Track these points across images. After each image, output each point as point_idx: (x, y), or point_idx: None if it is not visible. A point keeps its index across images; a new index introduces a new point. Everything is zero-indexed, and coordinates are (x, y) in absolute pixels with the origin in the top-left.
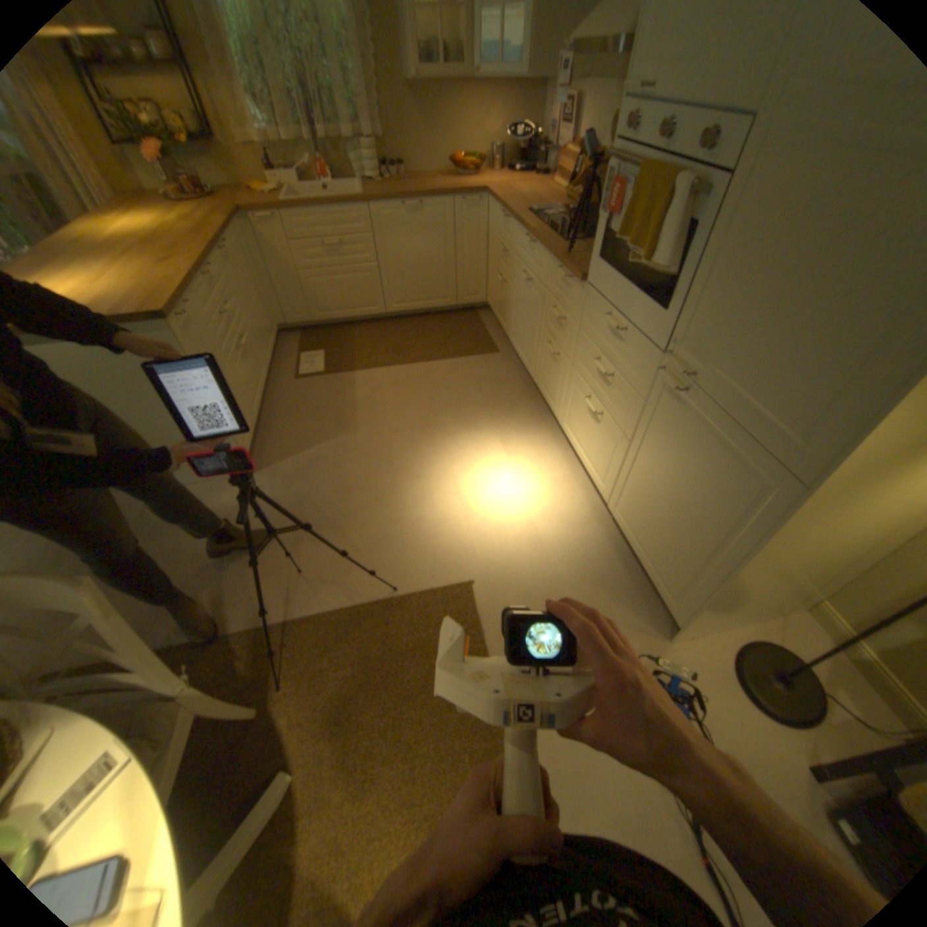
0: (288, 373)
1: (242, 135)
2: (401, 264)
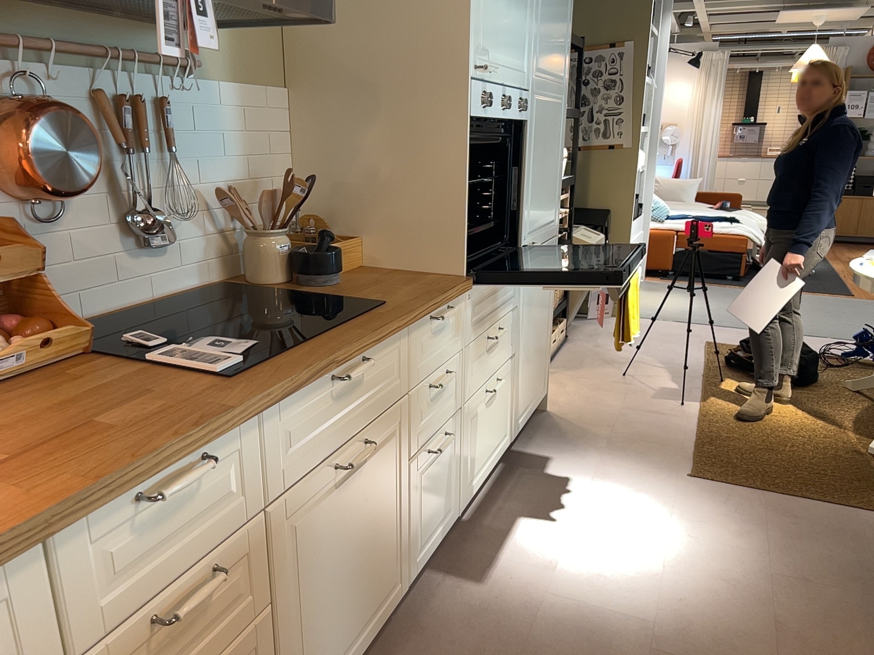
0: None
1: None
2: None
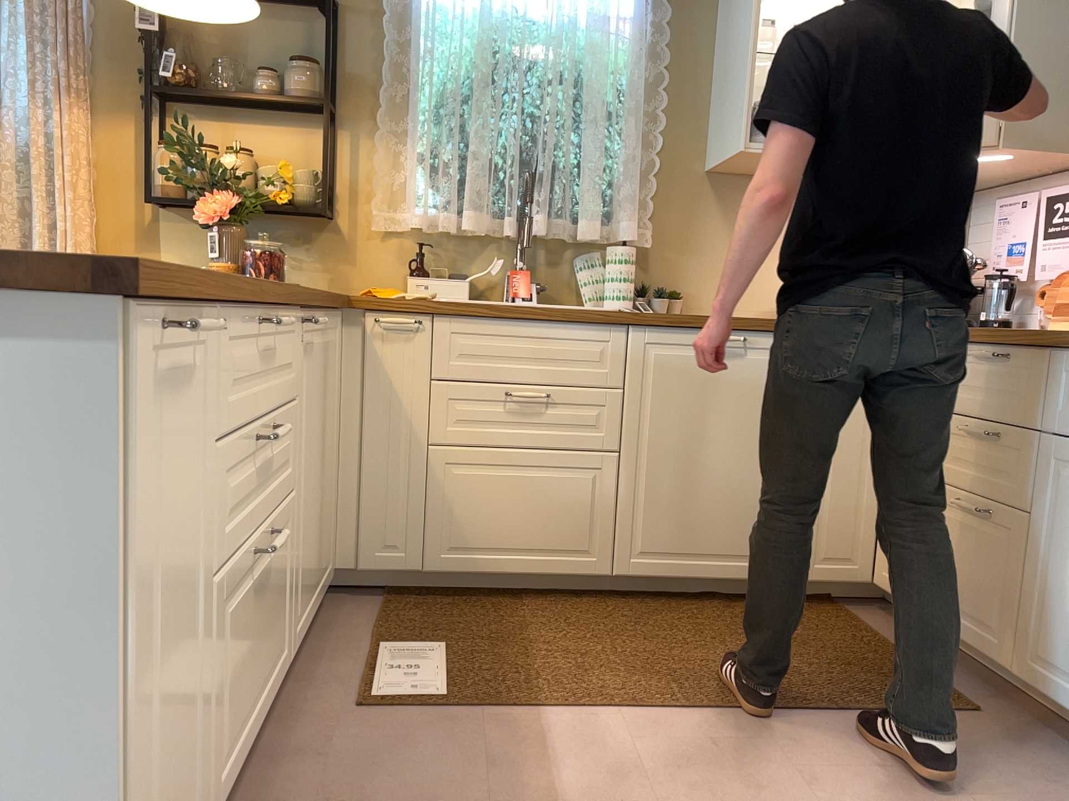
0: (338, 689)
1: (391, 218)
2: (679, 461)
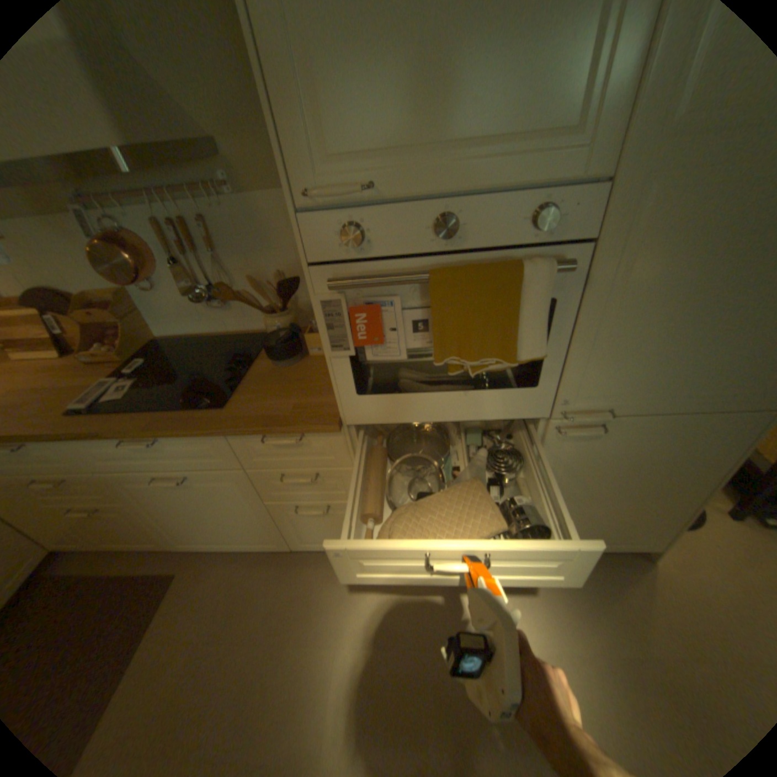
0: None
1: None
2: None
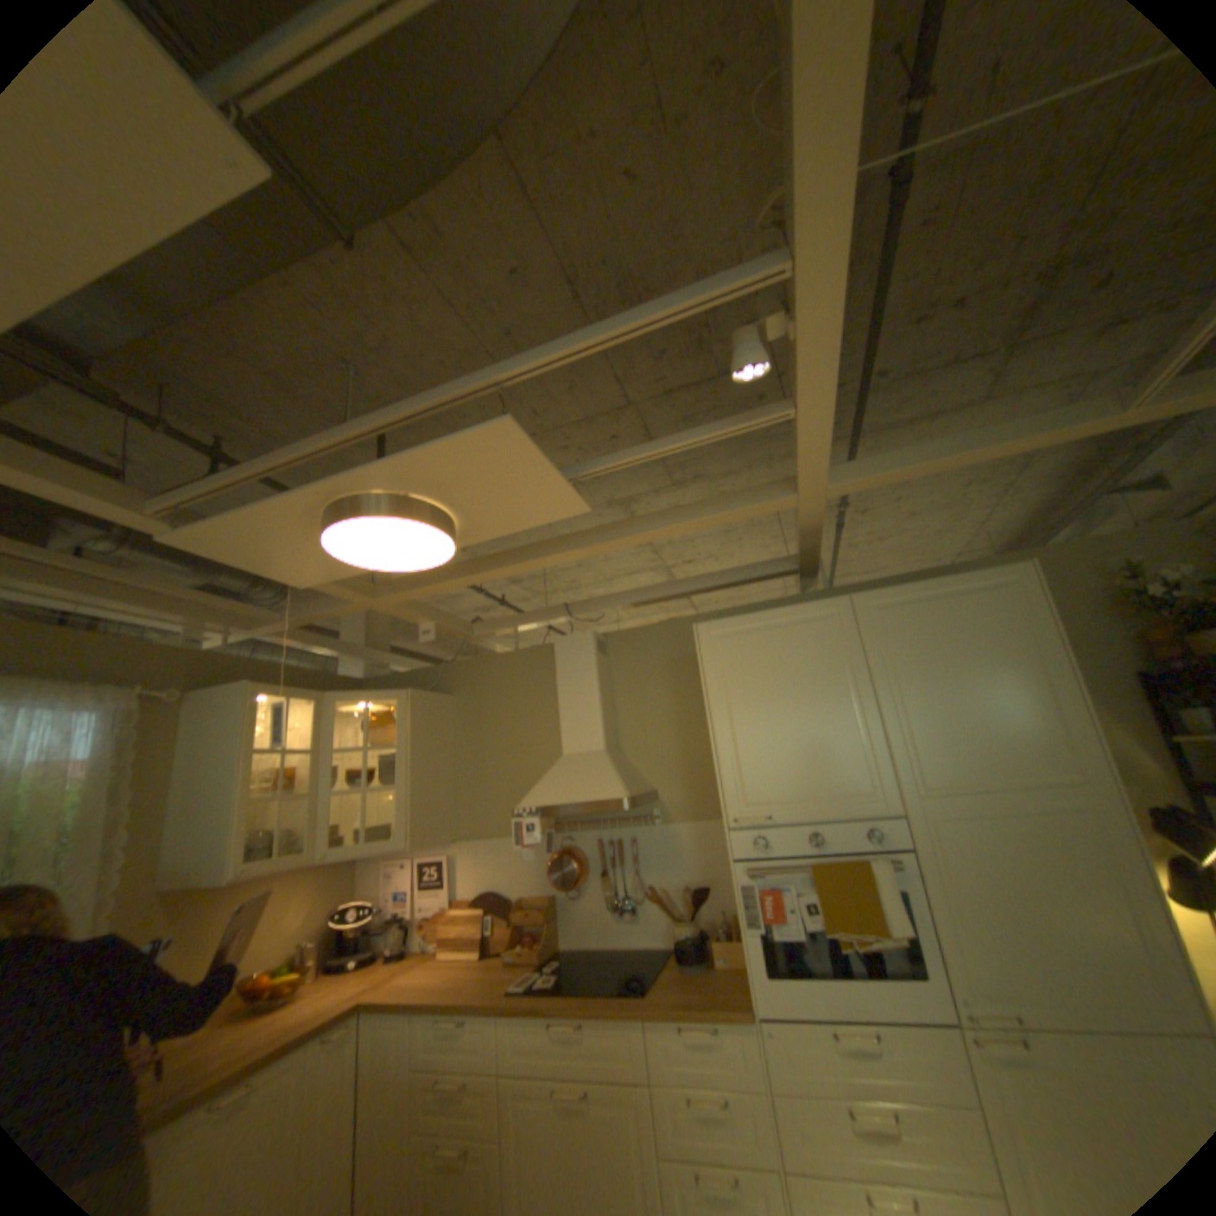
0: None
1: None
2: None
